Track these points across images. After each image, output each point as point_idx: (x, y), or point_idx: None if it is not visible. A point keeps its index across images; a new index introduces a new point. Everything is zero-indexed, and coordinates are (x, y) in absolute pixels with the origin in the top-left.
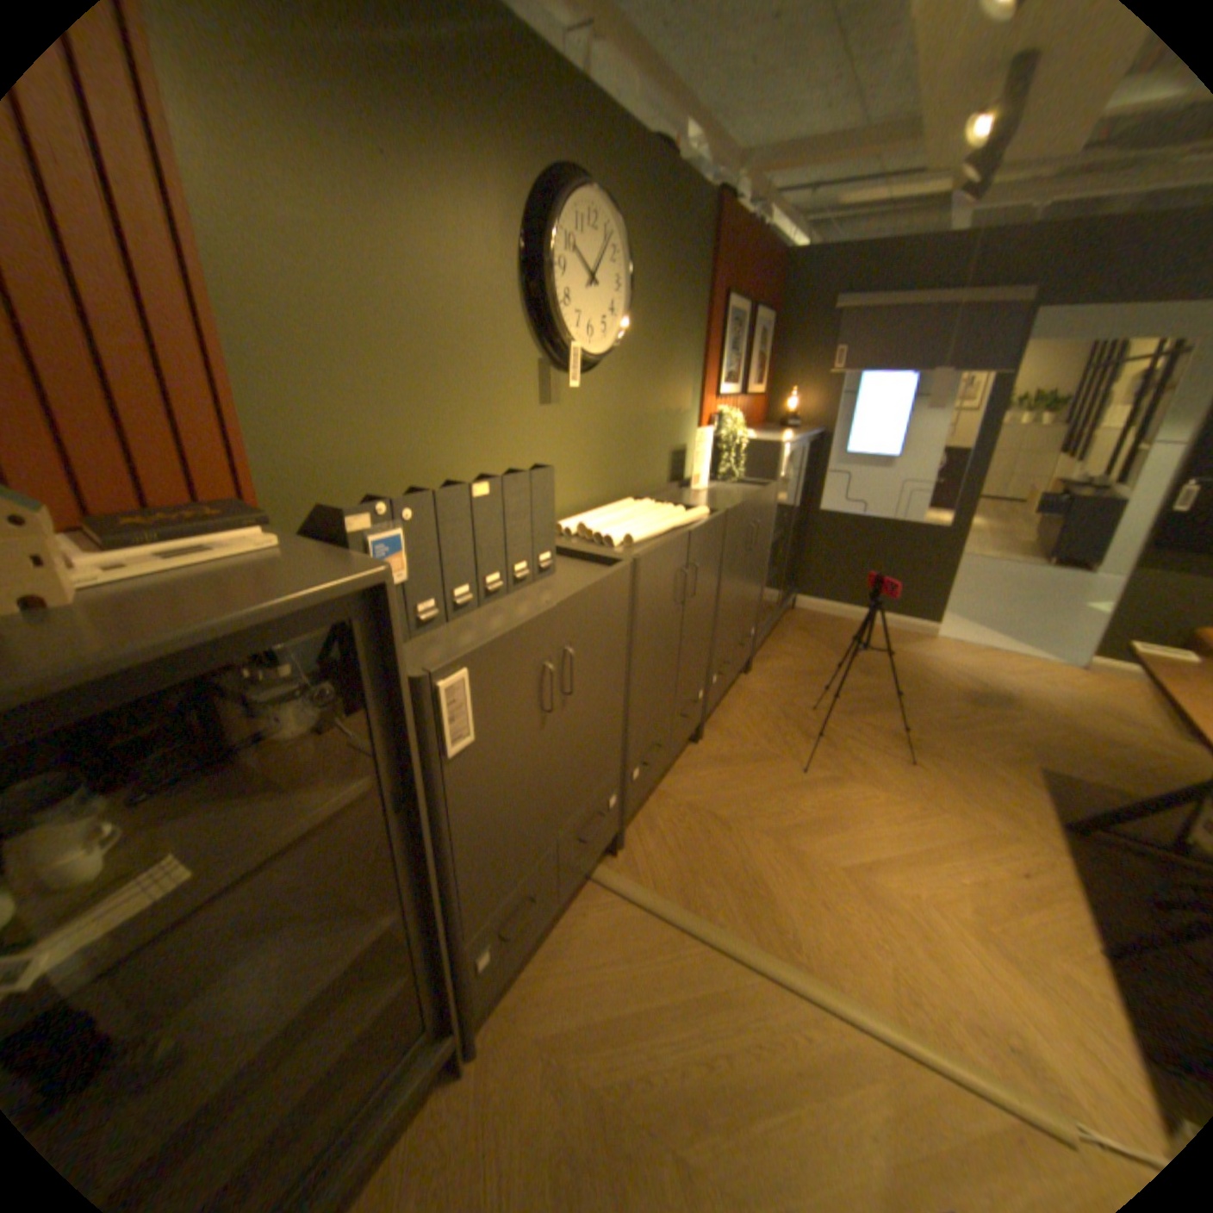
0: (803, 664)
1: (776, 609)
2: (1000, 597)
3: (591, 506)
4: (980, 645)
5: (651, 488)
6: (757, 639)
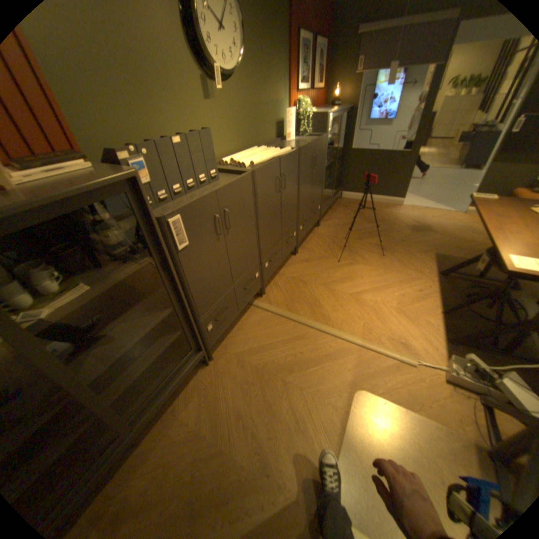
0: (342, 221)
1: (331, 197)
2: (435, 185)
3: (238, 151)
4: (421, 206)
5: (267, 141)
6: (322, 211)
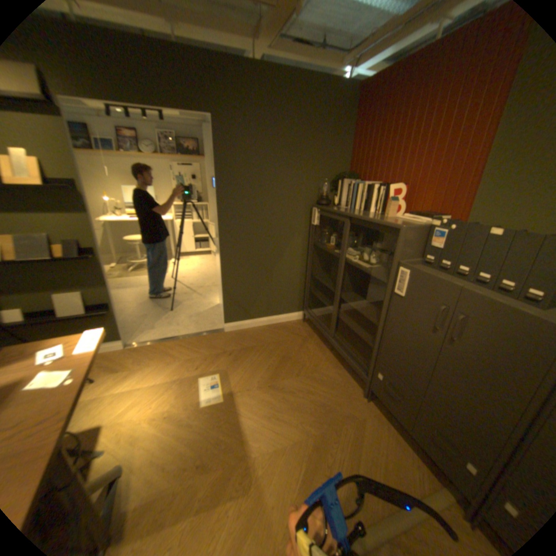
0: None
1: None
2: None
3: None
4: None
5: None
6: None
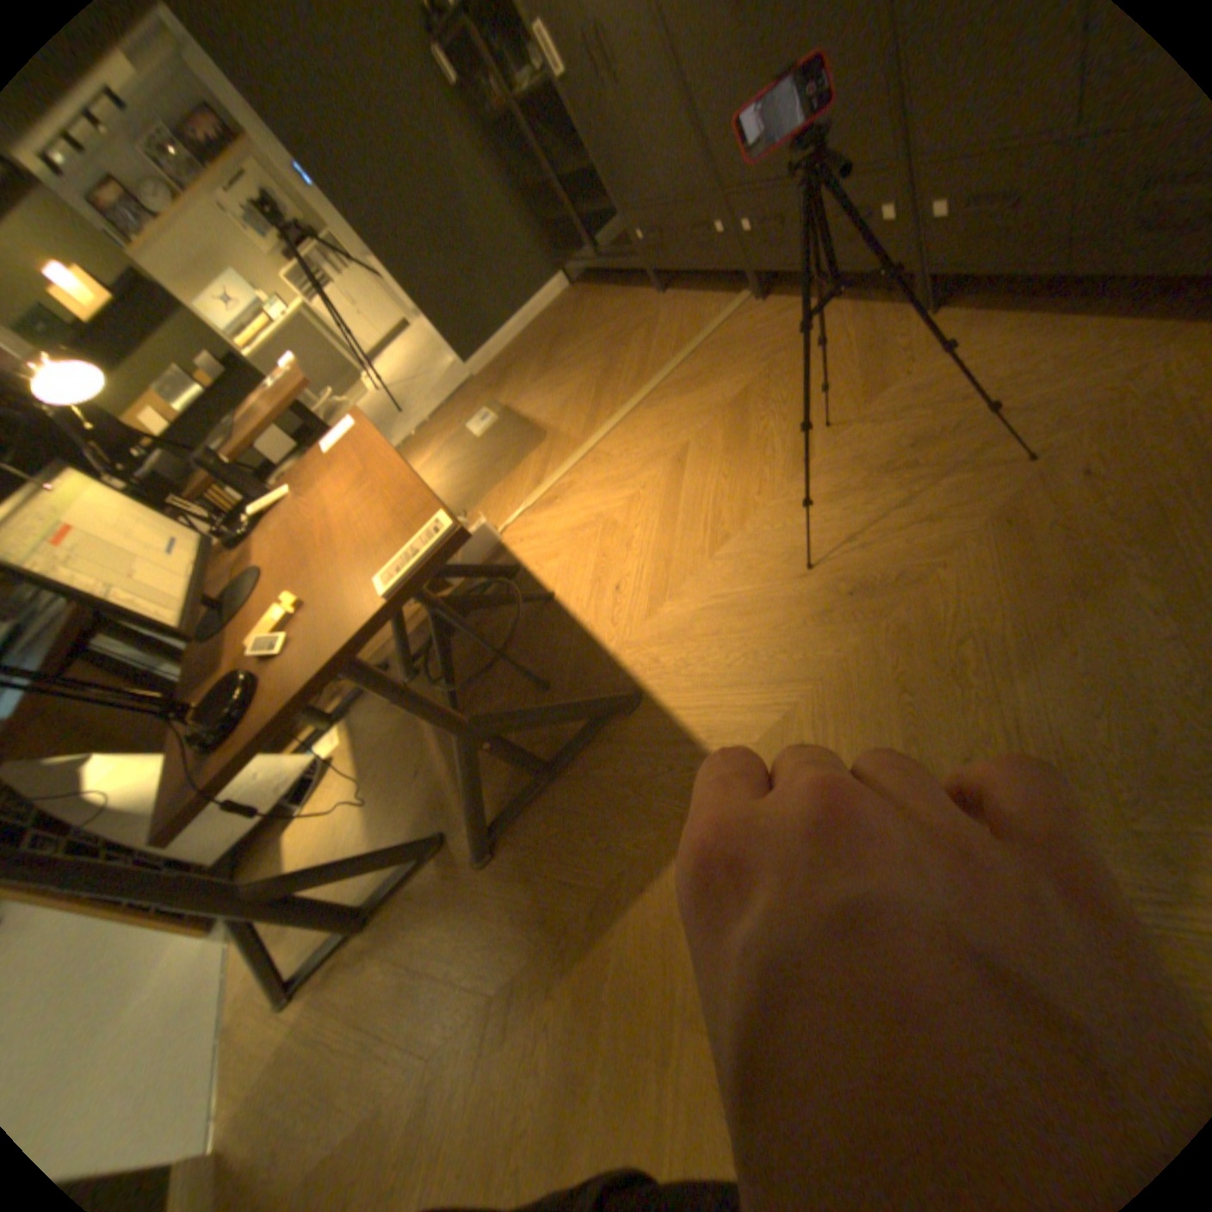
0: None
1: None
2: None
3: None
4: None
5: None
6: None
